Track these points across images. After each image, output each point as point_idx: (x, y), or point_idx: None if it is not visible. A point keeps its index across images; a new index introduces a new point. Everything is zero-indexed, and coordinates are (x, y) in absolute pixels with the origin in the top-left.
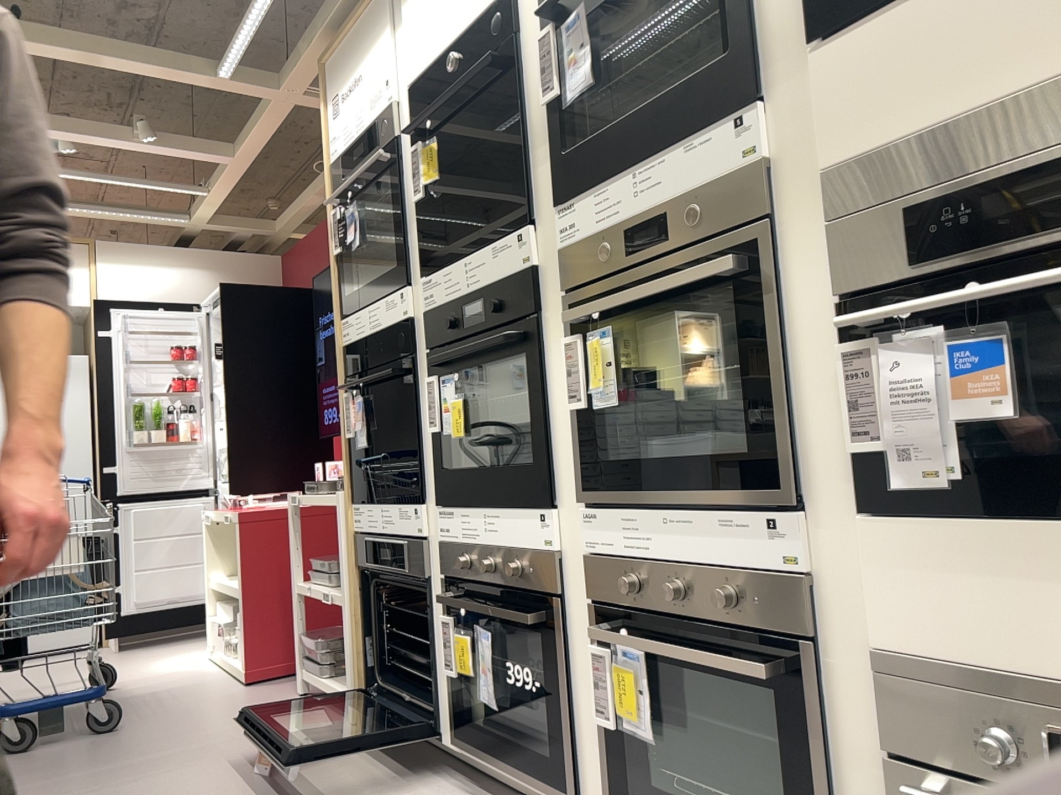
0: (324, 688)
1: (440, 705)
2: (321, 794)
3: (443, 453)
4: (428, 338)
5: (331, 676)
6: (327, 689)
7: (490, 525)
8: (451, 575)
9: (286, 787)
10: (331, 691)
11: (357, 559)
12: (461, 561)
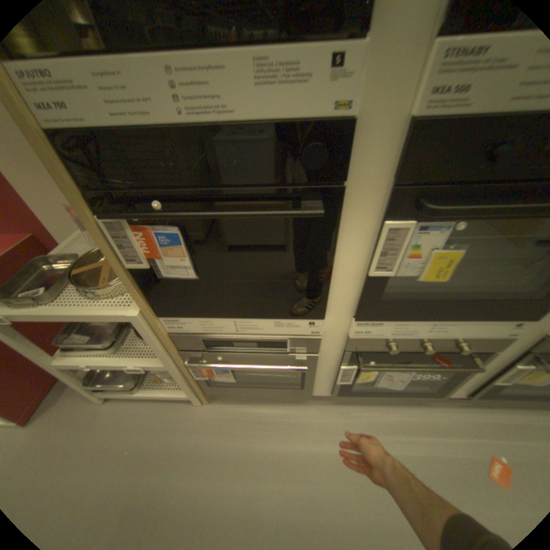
0: (142, 398)
1: (315, 387)
2: (284, 475)
3: (381, 286)
4: (411, 165)
5: (138, 389)
6: (146, 398)
7: (442, 328)
8: (363, 350)
9: (257, 491)
10: (154, 398)
11: (180, 346)
12: (393, 348)
